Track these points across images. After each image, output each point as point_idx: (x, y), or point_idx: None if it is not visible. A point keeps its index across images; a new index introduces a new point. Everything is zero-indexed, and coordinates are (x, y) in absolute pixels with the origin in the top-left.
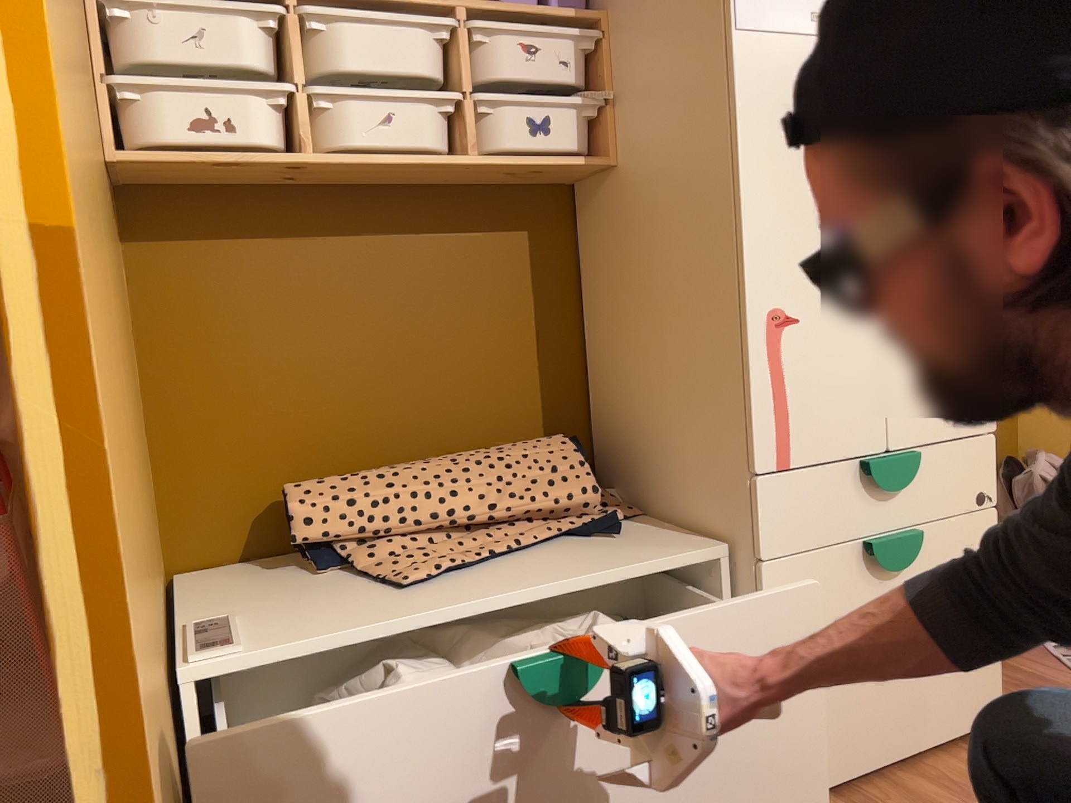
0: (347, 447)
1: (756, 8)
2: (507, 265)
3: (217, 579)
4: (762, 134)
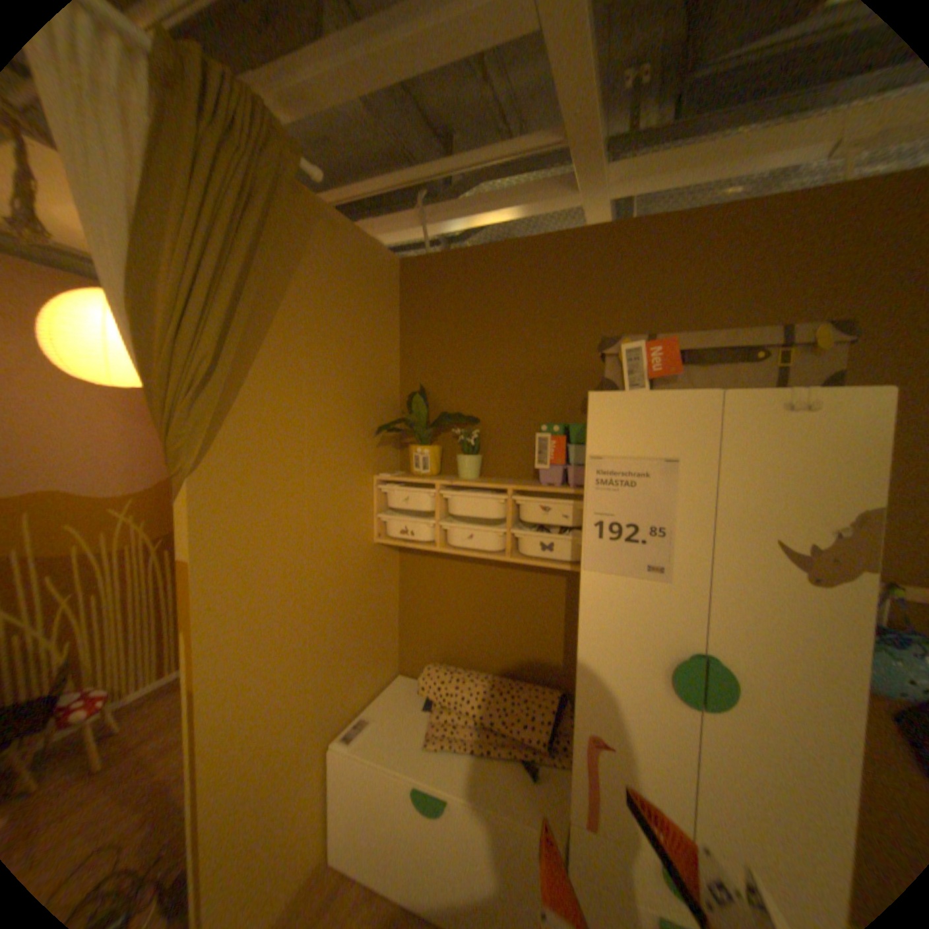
0: (464, 652)
1: (601, 558)
2: (551, 593)
3: (403, 688)
4: (598, 632)
